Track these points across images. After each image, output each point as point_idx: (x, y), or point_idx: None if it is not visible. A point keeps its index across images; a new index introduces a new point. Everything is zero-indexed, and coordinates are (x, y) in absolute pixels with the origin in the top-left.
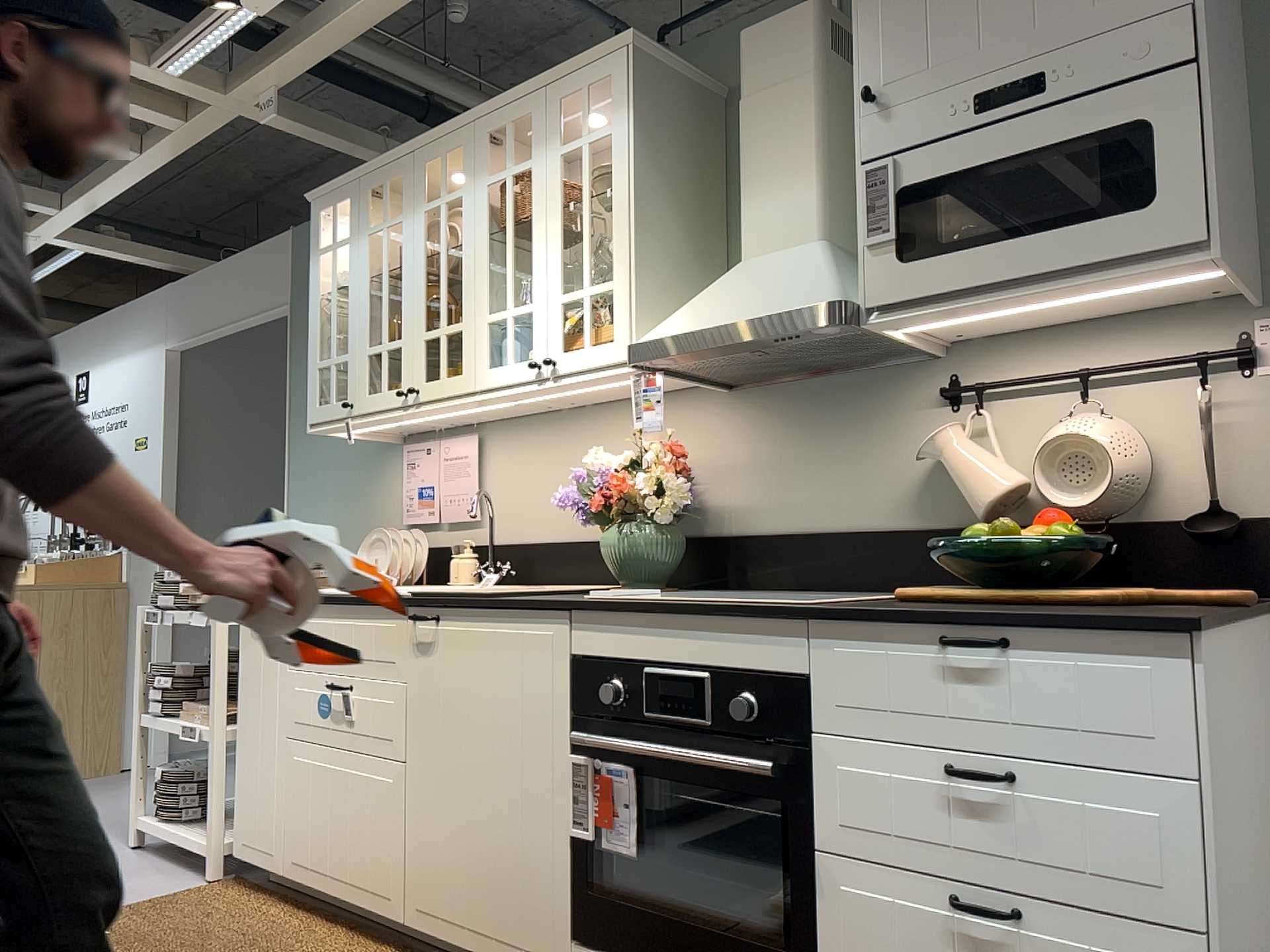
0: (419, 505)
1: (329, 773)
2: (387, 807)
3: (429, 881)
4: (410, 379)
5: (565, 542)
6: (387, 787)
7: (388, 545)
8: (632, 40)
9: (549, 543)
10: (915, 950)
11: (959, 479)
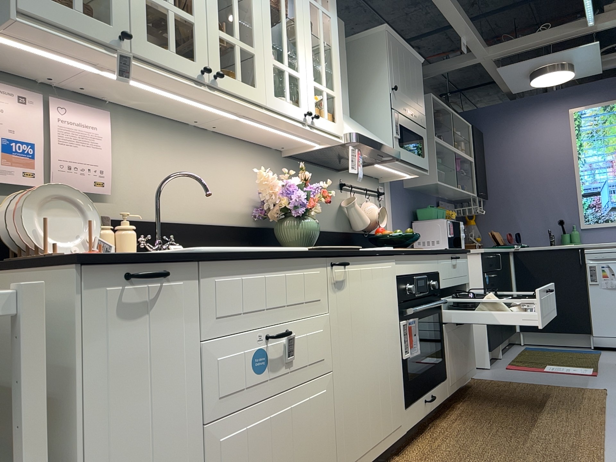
0: (7, 161)
1: (268, 425)
2: (323, 413)
3: (351, 441)
4: (207, 61)
5: (198, 224)
6: (322, 398)
7: (60, 206)
8: None
9: (185, 223)
10: (455, 341)
11: (358, 216)
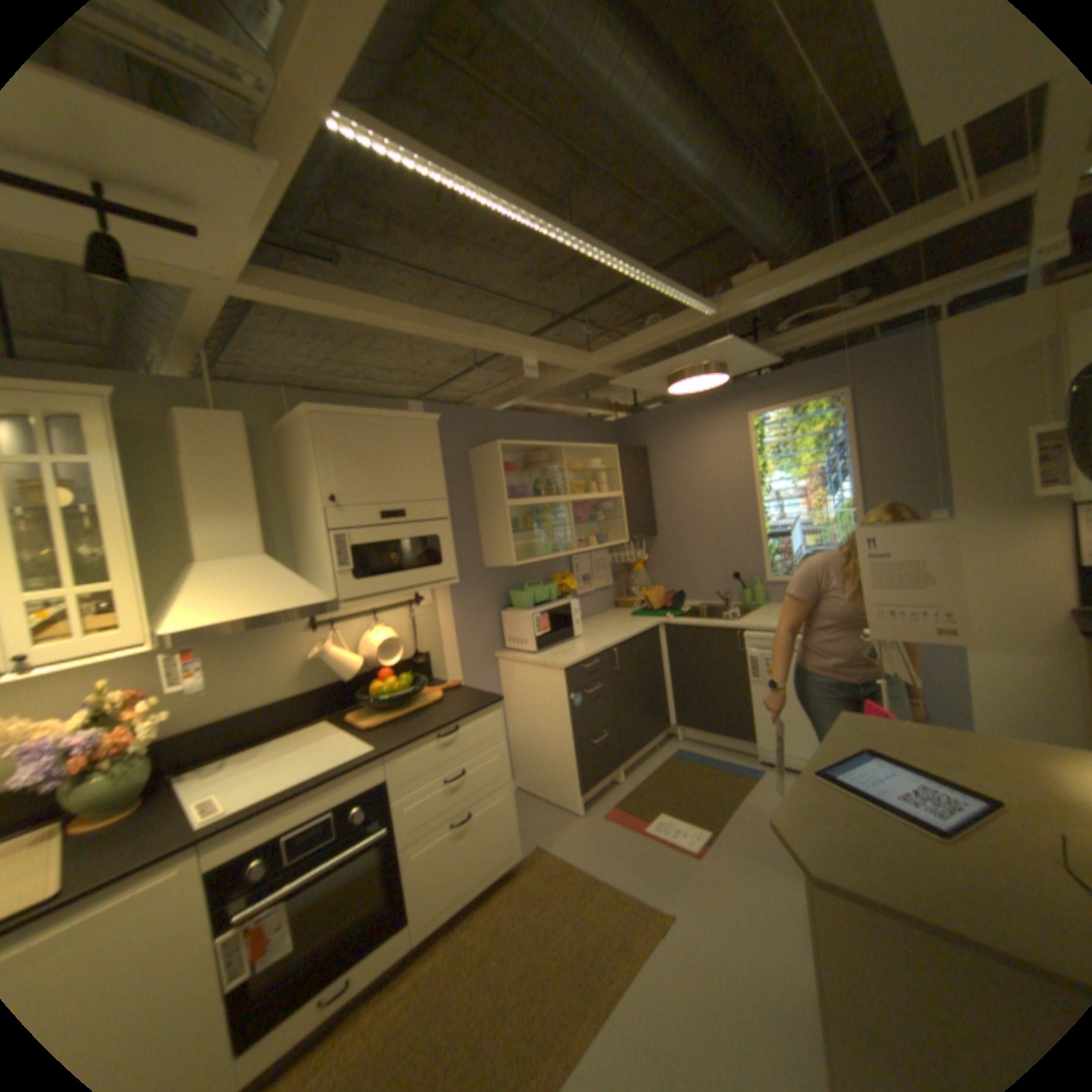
0: None
1: None
2: None
3: None
4: None
5: None
6: None
7: None
8: (108, 394)
9: None
10: (439, 858)
11: (334, 666)
